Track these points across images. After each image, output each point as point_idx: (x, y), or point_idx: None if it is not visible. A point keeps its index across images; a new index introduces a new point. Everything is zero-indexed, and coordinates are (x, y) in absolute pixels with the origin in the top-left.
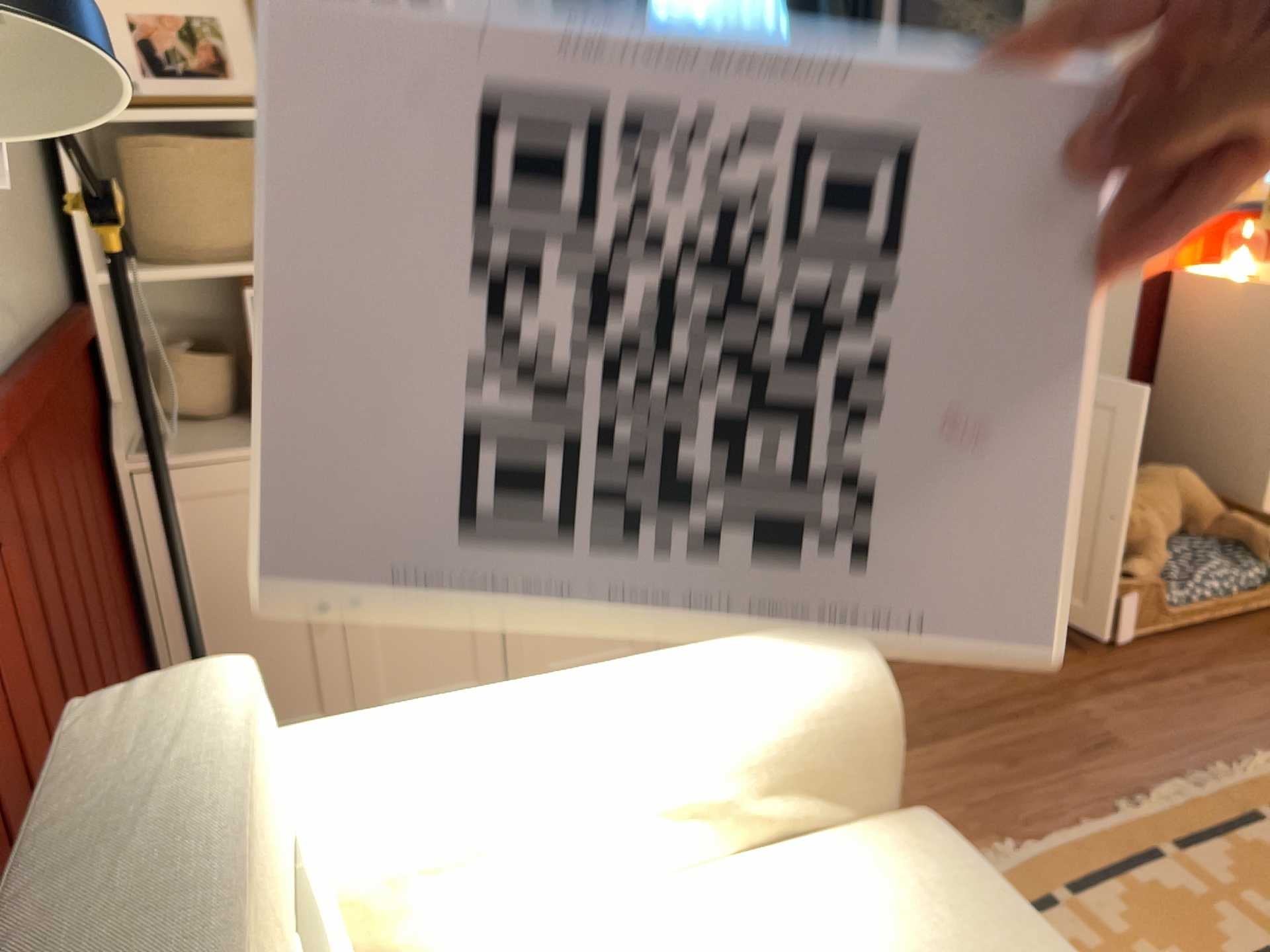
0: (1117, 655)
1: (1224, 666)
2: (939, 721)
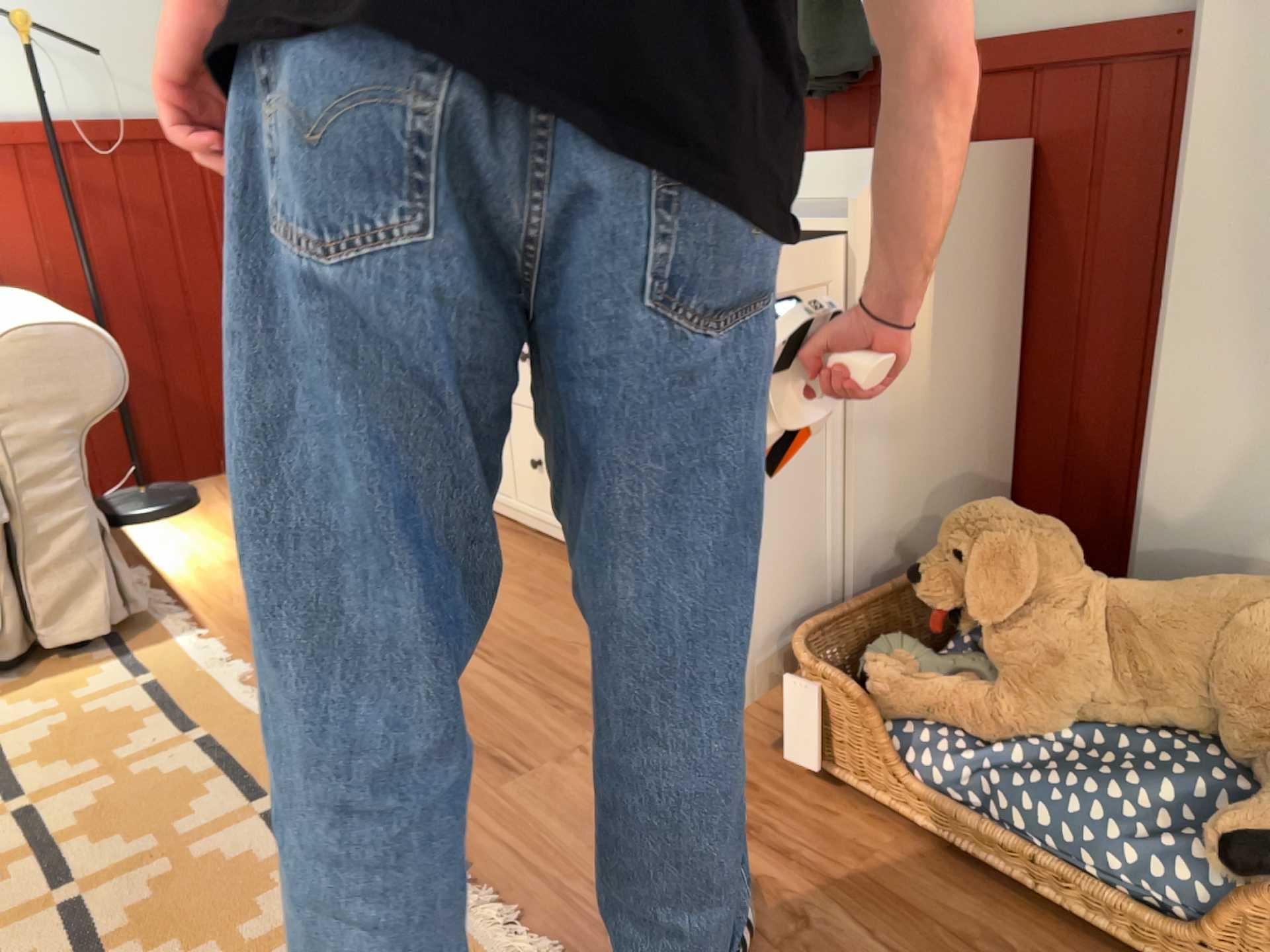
0: (800, 778)
1: (855, 908)
2: (524, 652)
